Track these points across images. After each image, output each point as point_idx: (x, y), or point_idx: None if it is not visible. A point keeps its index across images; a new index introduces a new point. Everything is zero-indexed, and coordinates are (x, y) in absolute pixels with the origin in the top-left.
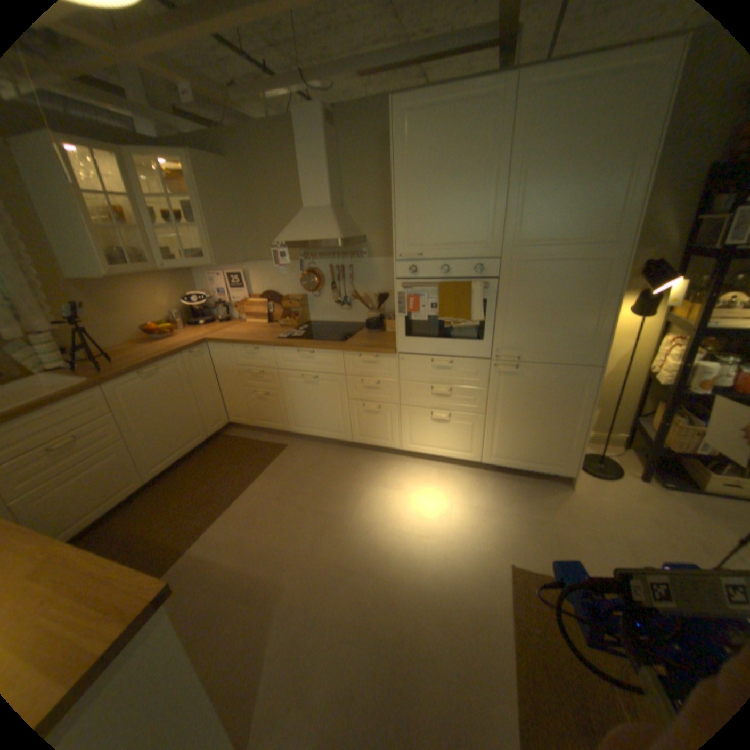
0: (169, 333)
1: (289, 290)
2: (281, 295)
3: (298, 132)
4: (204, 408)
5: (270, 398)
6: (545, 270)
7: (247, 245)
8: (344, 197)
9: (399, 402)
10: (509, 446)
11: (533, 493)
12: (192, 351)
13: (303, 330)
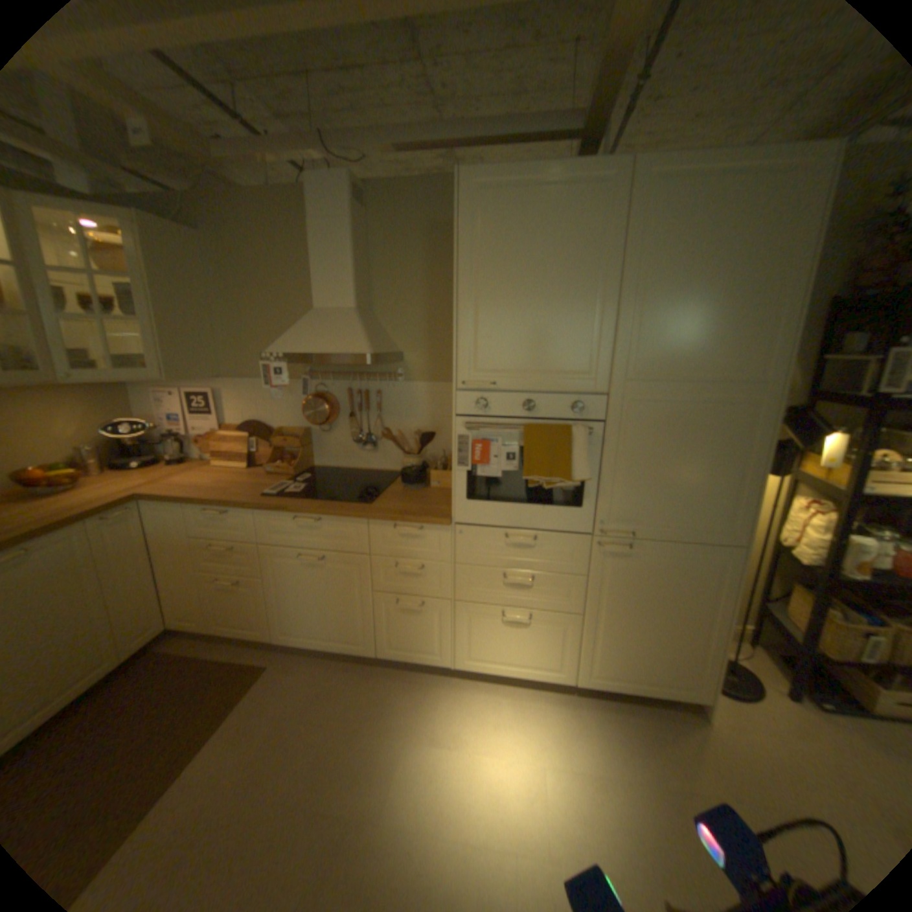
0: (71, 482)
1: (285, 420)
2: (271, 427)
3: (314, 206)
4: (121, 610)
5: (243, 590)
6: (671, 413)
7: (223, 354)
8: (375, 299)
9: (455, 596)
10: (618, 661)
11: (659, 735)
12: (108, 516)
13: (305, 480)
